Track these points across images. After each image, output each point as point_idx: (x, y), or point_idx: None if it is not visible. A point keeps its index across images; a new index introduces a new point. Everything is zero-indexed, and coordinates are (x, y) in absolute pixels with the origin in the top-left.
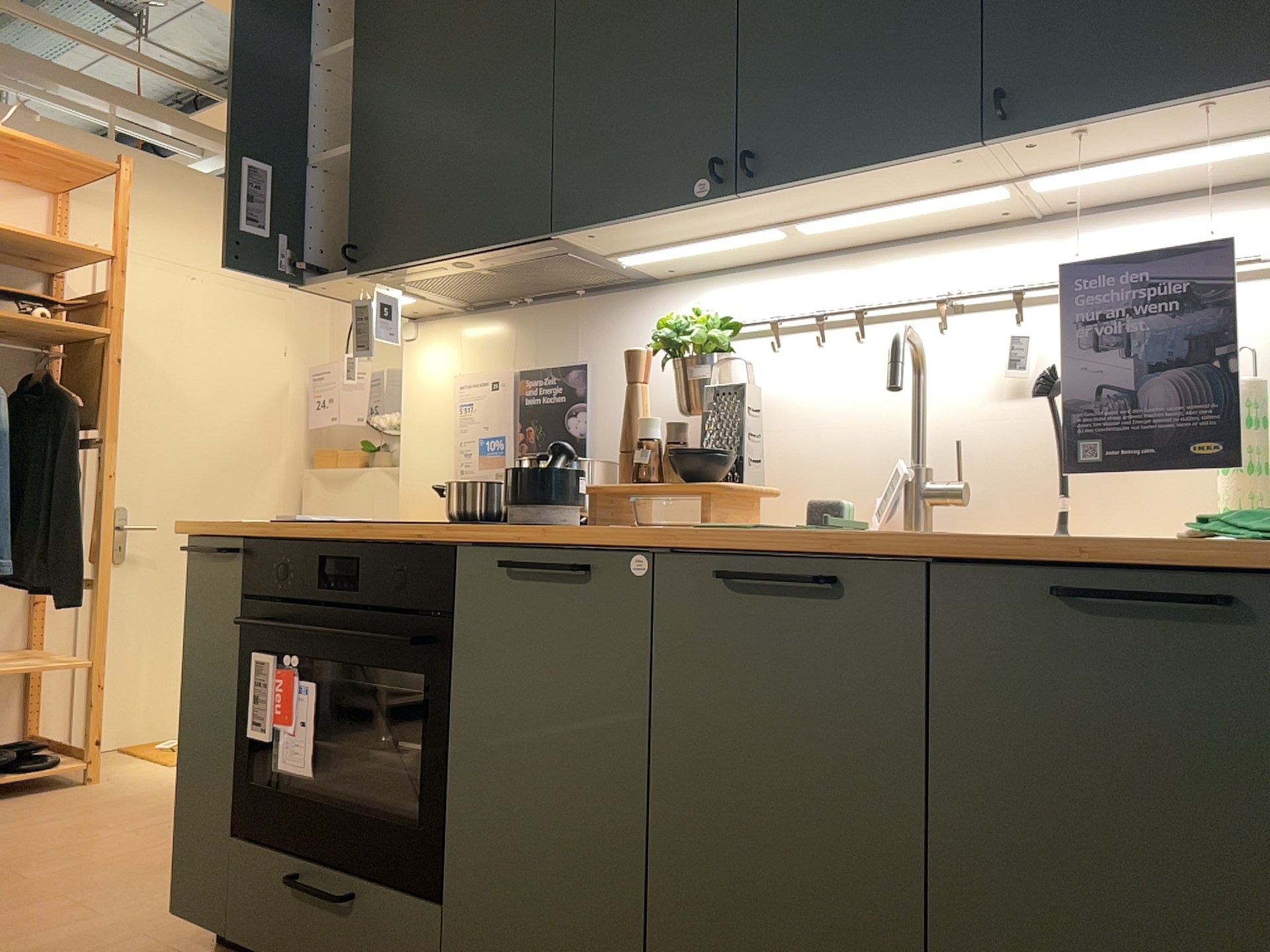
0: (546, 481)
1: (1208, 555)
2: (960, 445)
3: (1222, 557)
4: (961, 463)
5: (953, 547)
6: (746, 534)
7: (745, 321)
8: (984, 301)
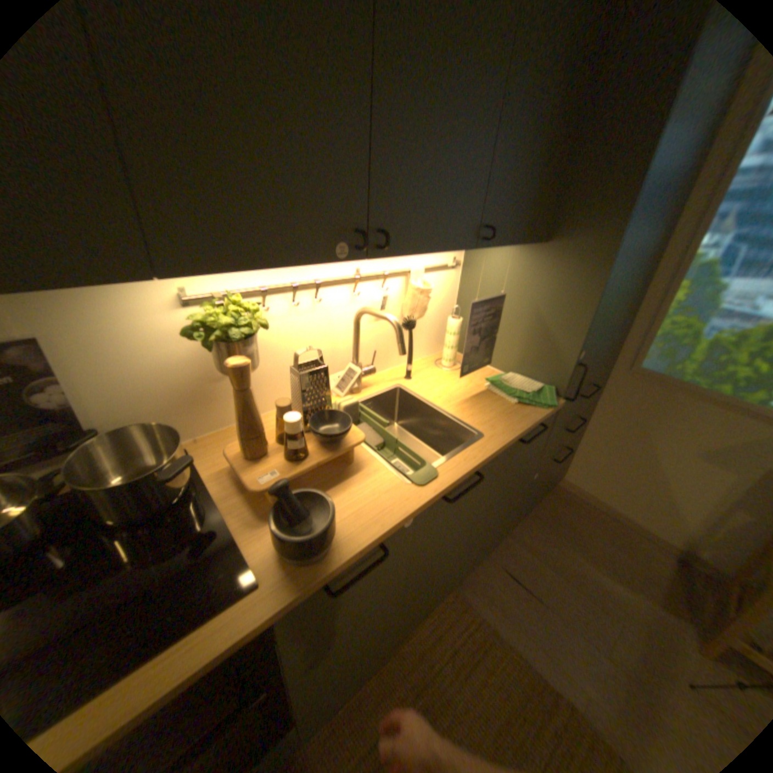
0: (327, 523)
1: (547, 418)
2: (377, 352)
3: (541, 415)
4: (375, 359)
5: (510, 445)
6: (444, 476)
7: (245, 293)
8: (369, 275)
